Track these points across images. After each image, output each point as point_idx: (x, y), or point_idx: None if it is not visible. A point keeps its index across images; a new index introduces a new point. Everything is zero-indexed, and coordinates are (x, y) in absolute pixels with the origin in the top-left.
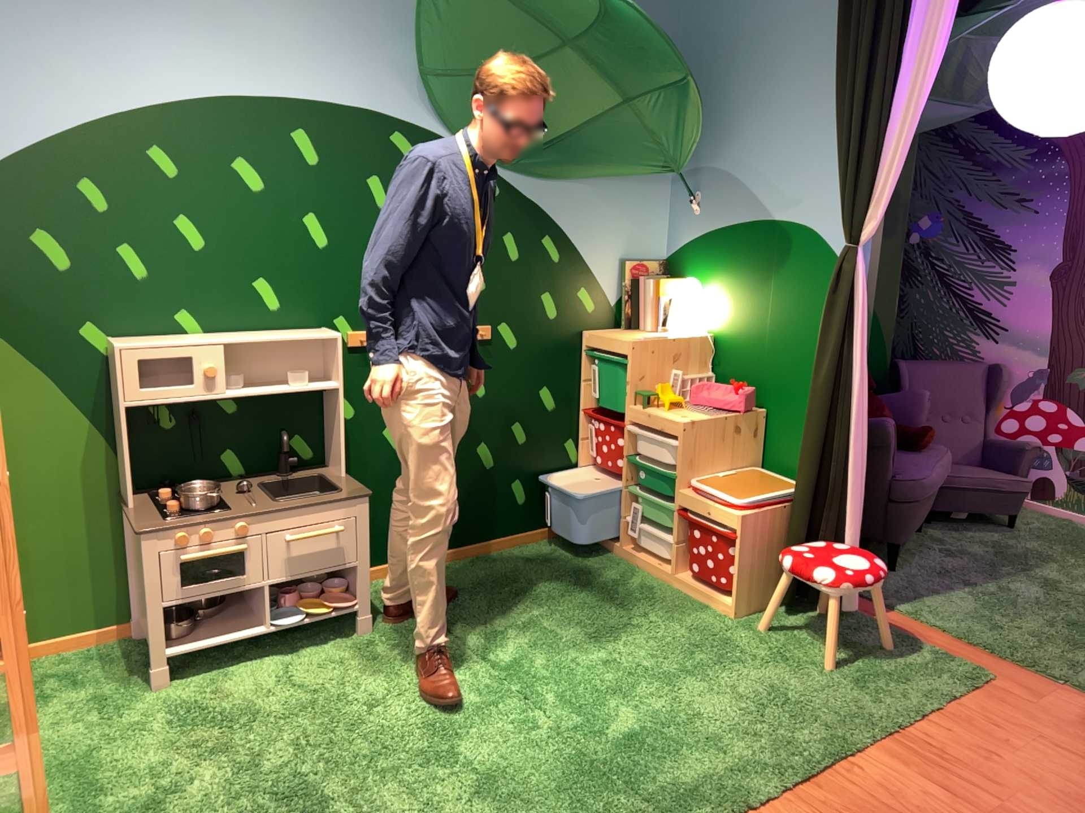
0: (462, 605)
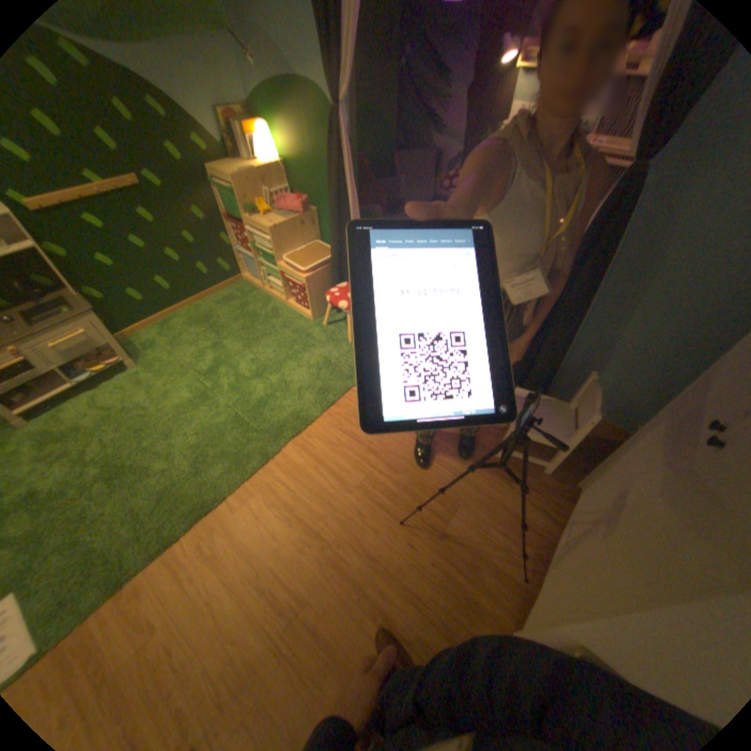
0: (183, 339)
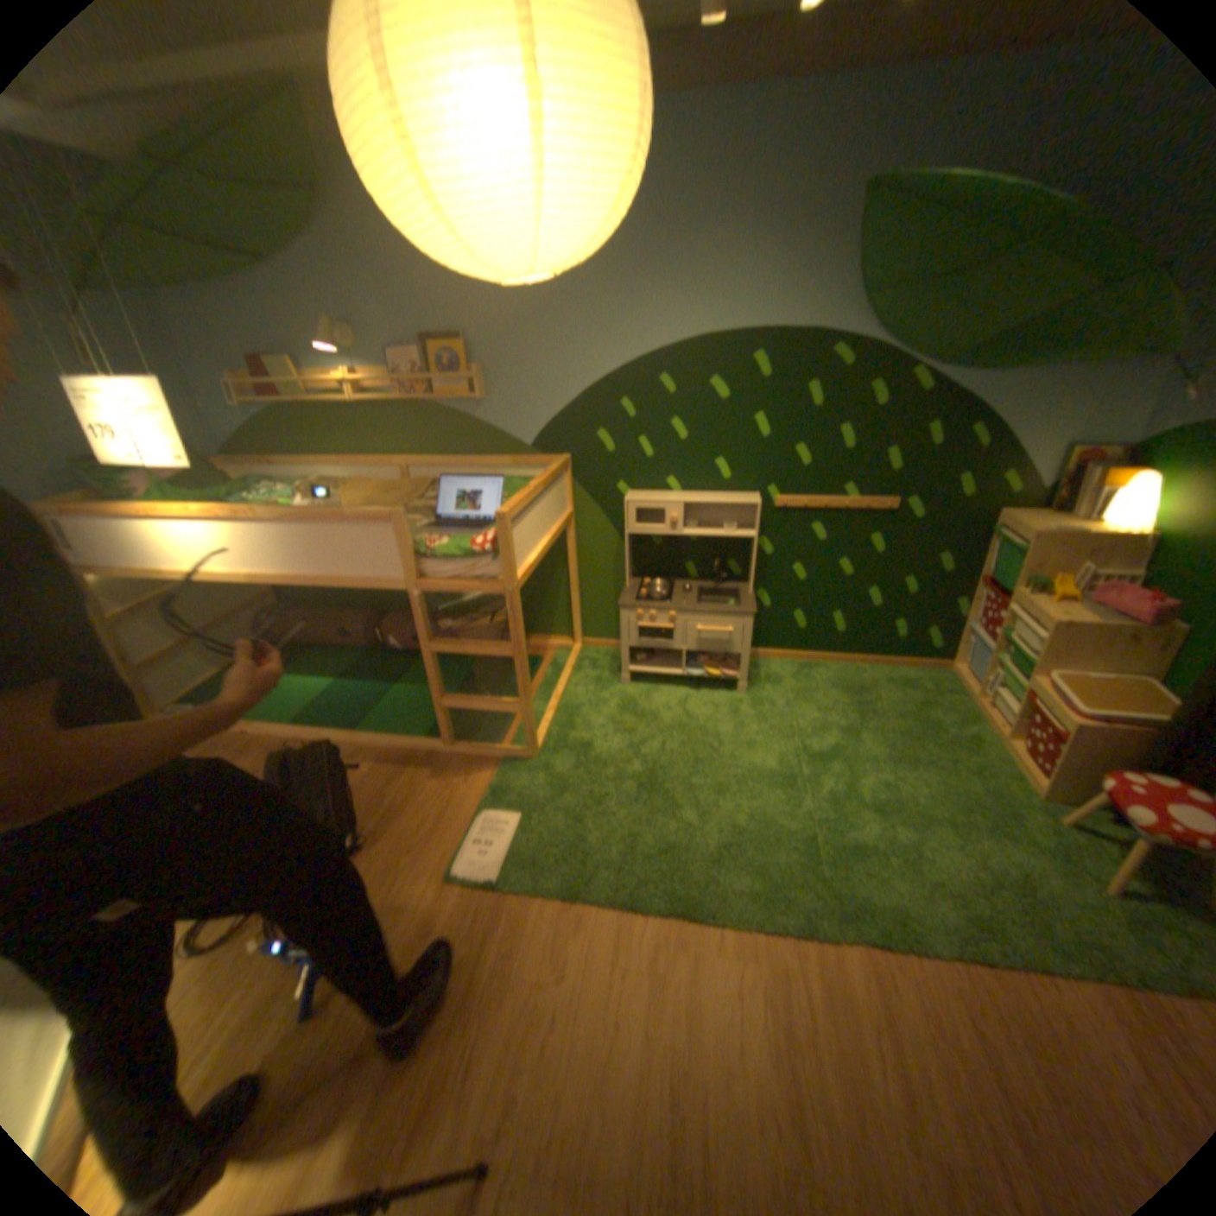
0: (815, 698)
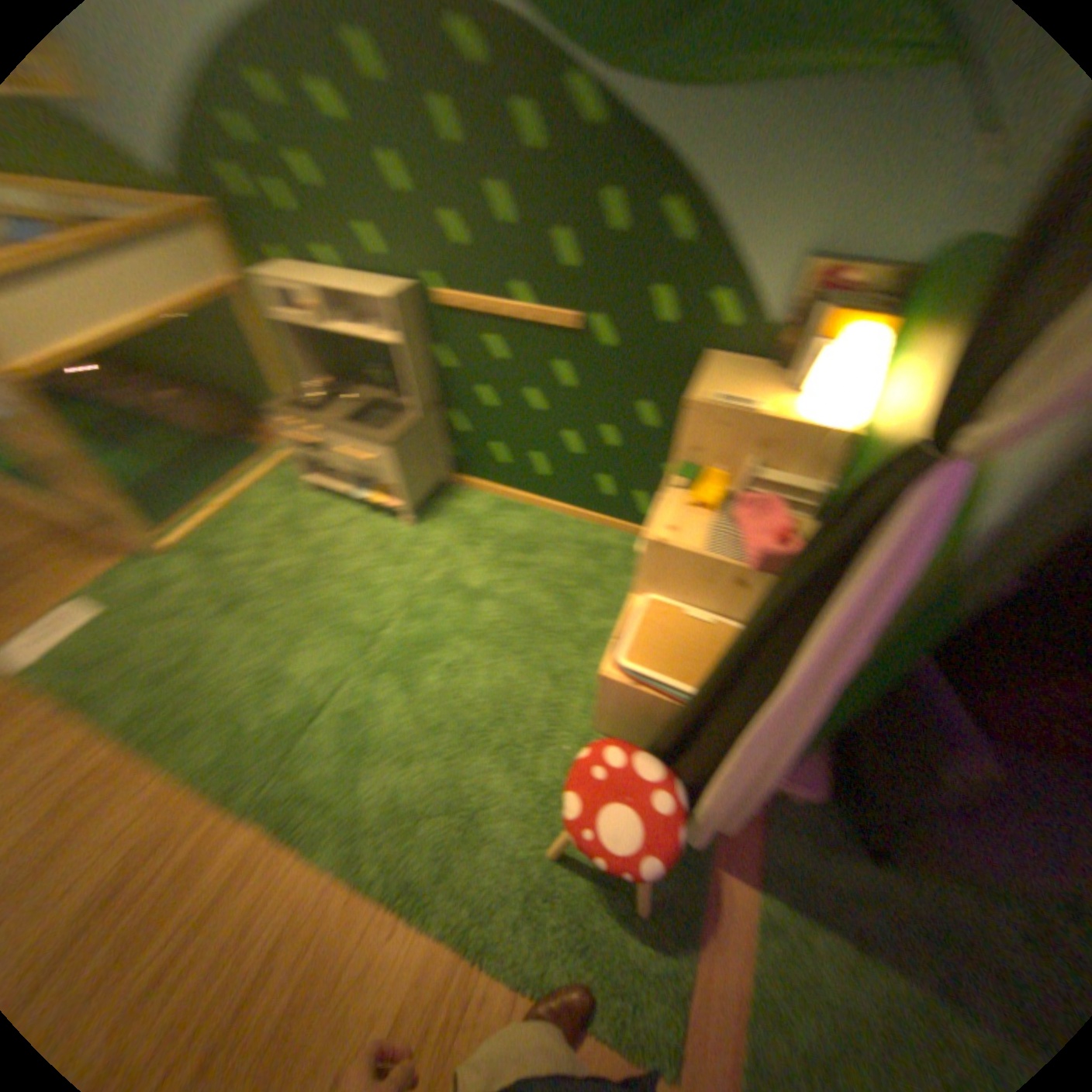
0: (477, 548)
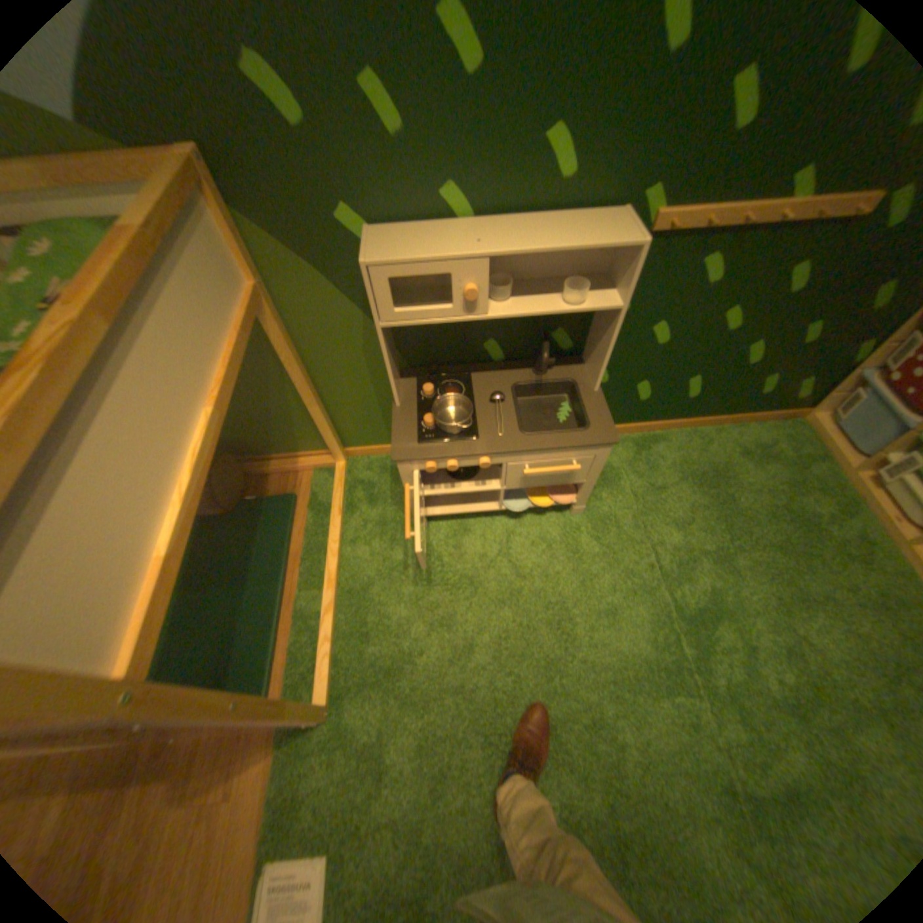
0: (667, 502)
